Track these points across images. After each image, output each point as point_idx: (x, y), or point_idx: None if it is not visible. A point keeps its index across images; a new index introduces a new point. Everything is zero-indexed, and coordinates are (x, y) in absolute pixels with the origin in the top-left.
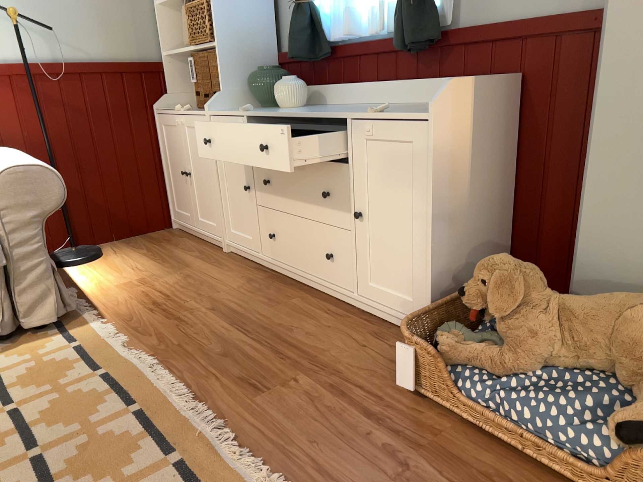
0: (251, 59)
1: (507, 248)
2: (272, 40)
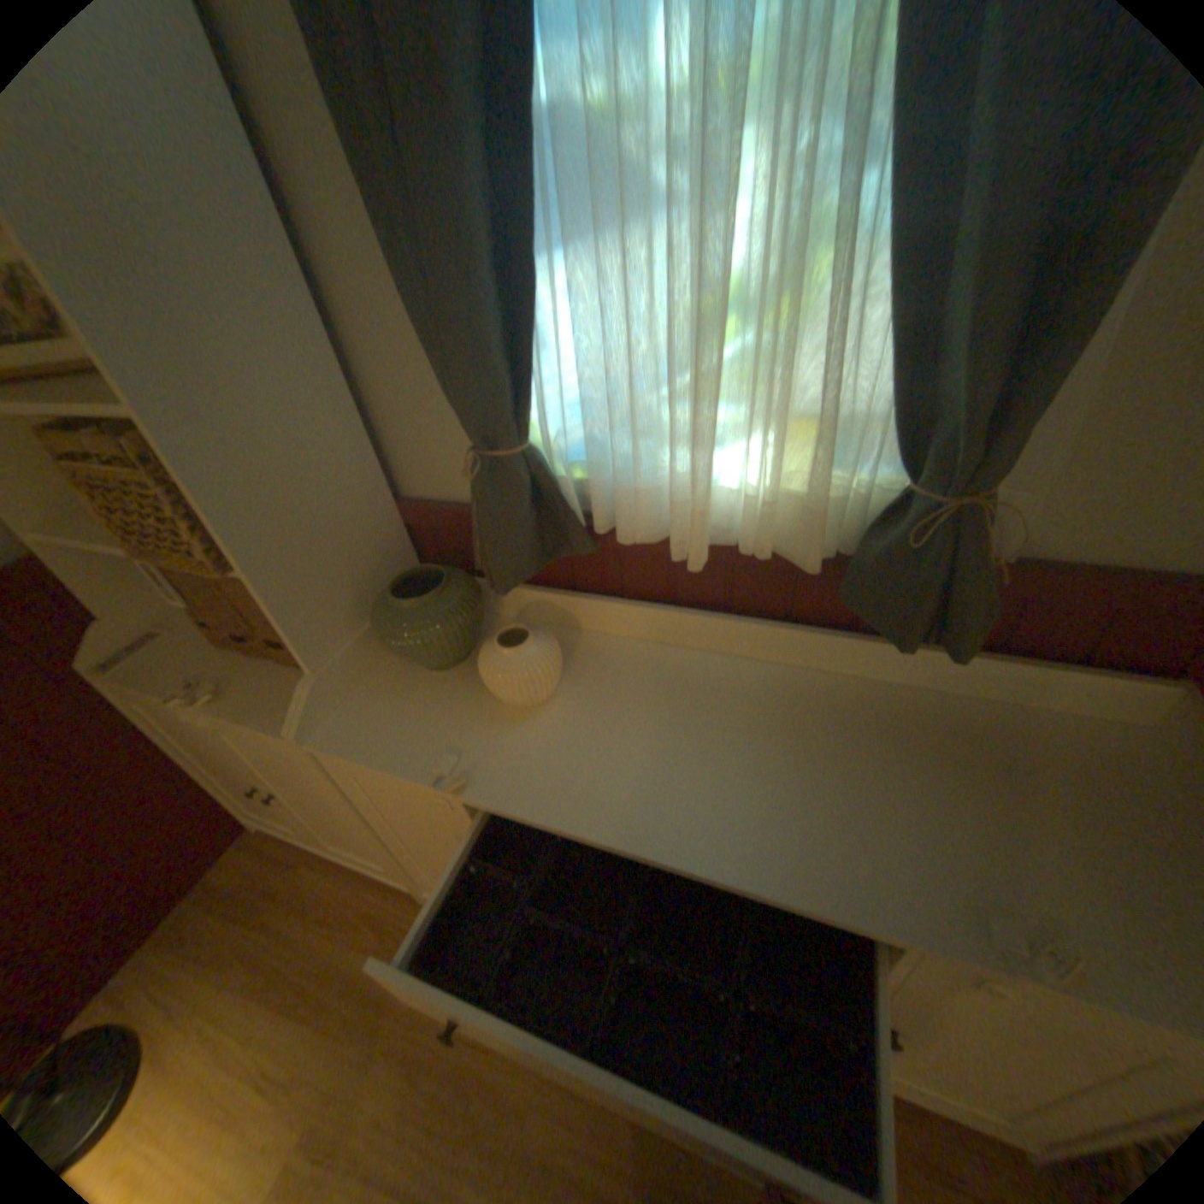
0: (349, 554)
1: None
2: (378, 475)
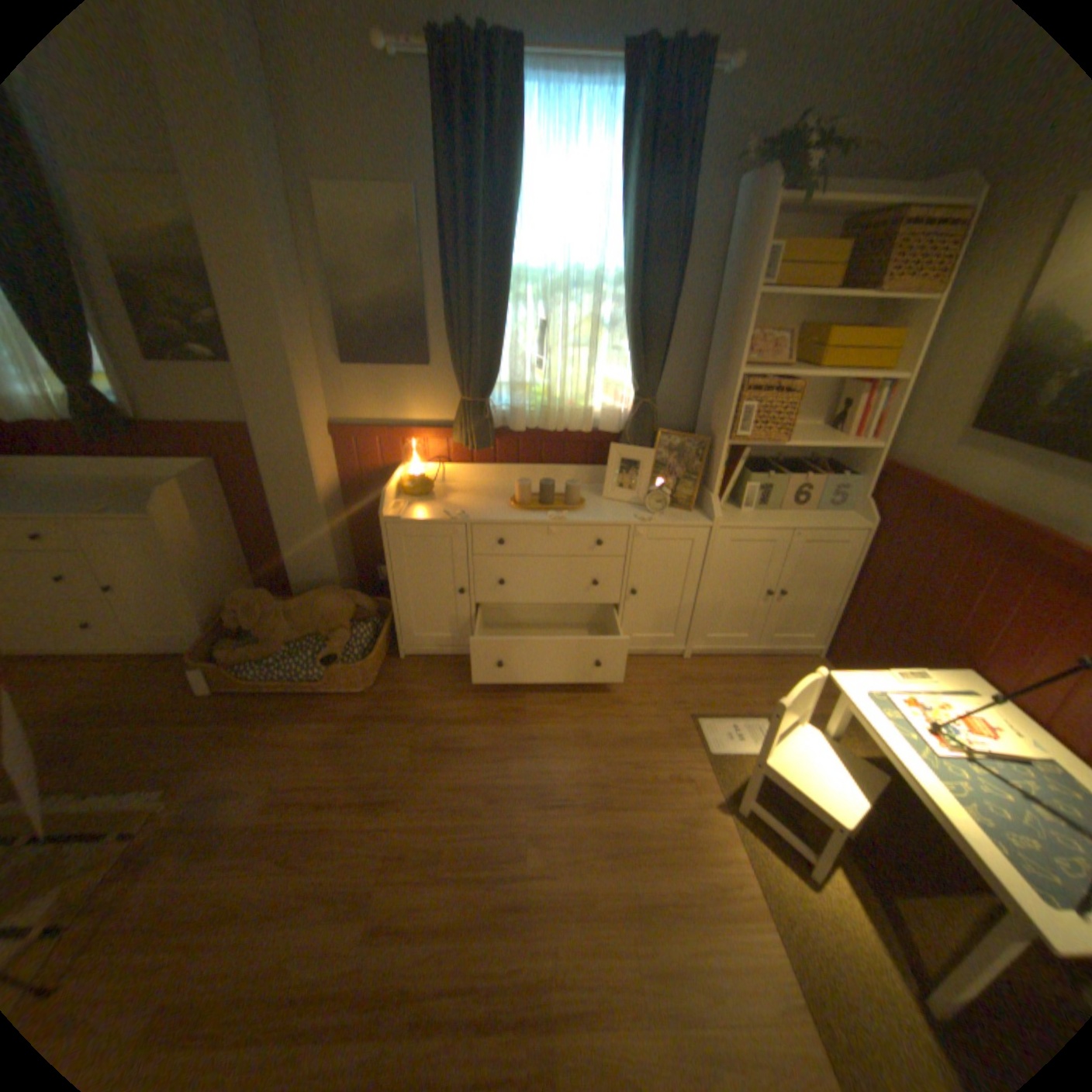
0: None
1: (246, 570)
2: None
